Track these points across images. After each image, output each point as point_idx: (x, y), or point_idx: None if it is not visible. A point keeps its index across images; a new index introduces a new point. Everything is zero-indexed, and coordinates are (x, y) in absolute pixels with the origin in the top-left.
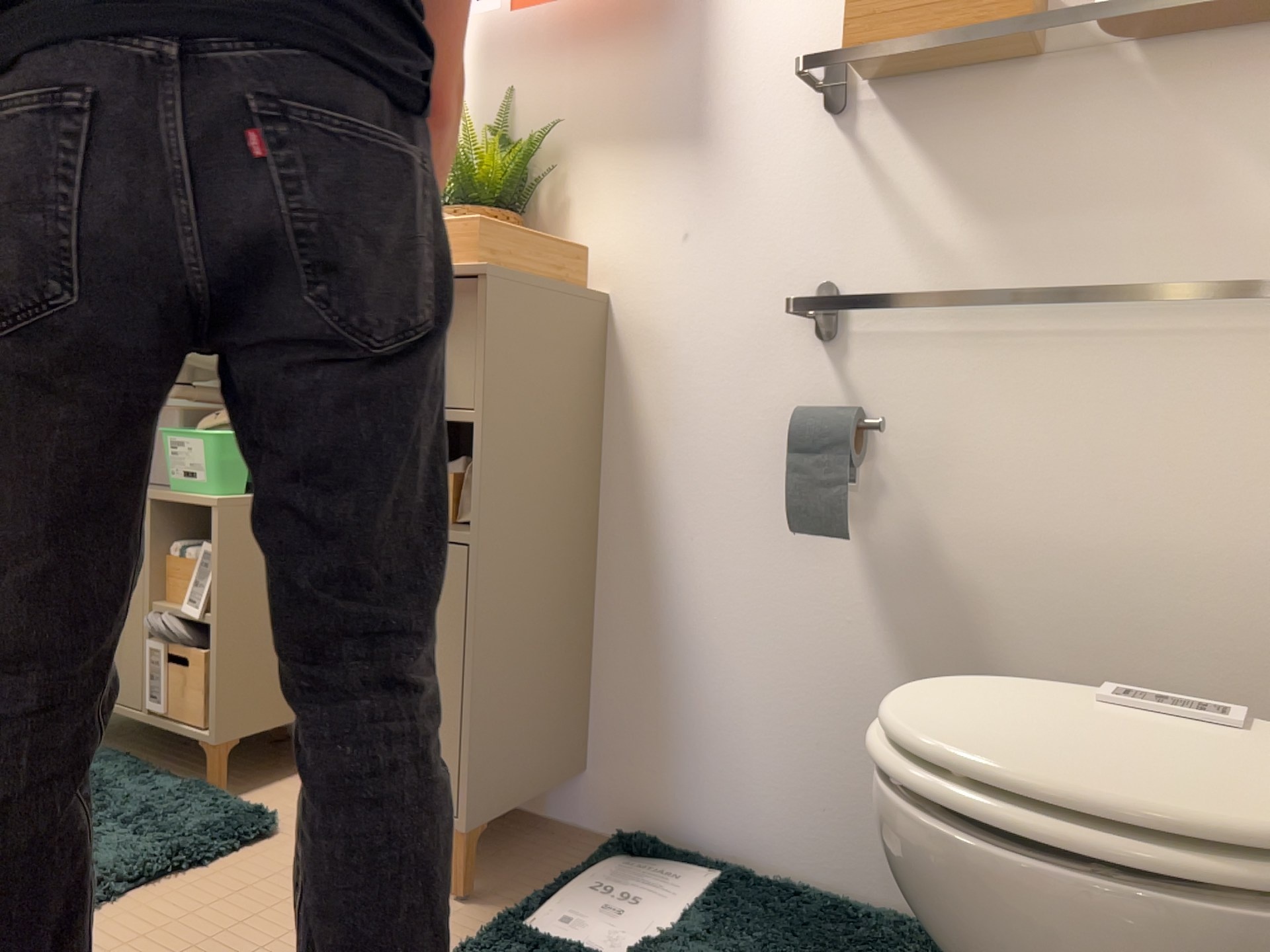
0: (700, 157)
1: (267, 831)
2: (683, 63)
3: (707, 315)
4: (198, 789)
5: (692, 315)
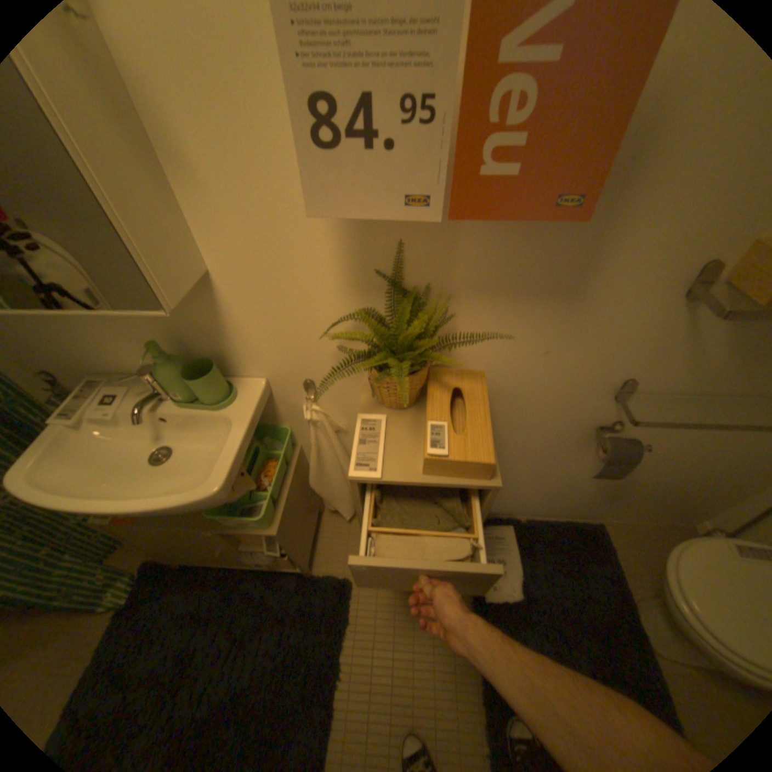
0: (573, 309)
1: (352, 590)
2: (583, 242)
3: (549, 387)
4: (305, 584)
5: (539, 386)
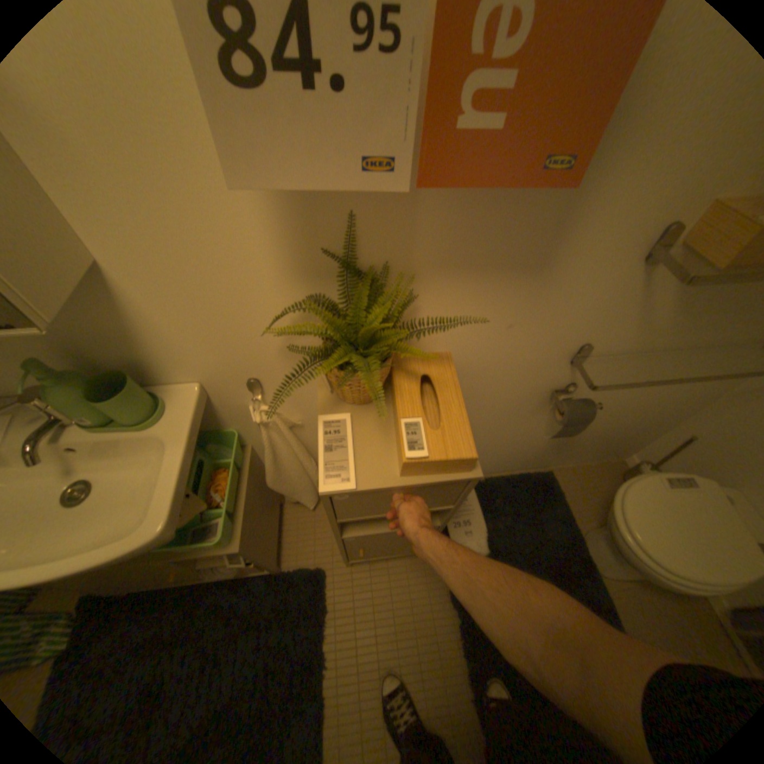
0: (539, 280)
1: (326, 578)
2: (554, 206)
3: (510, 358)
4: (276, 582)
5: (501, 359)
